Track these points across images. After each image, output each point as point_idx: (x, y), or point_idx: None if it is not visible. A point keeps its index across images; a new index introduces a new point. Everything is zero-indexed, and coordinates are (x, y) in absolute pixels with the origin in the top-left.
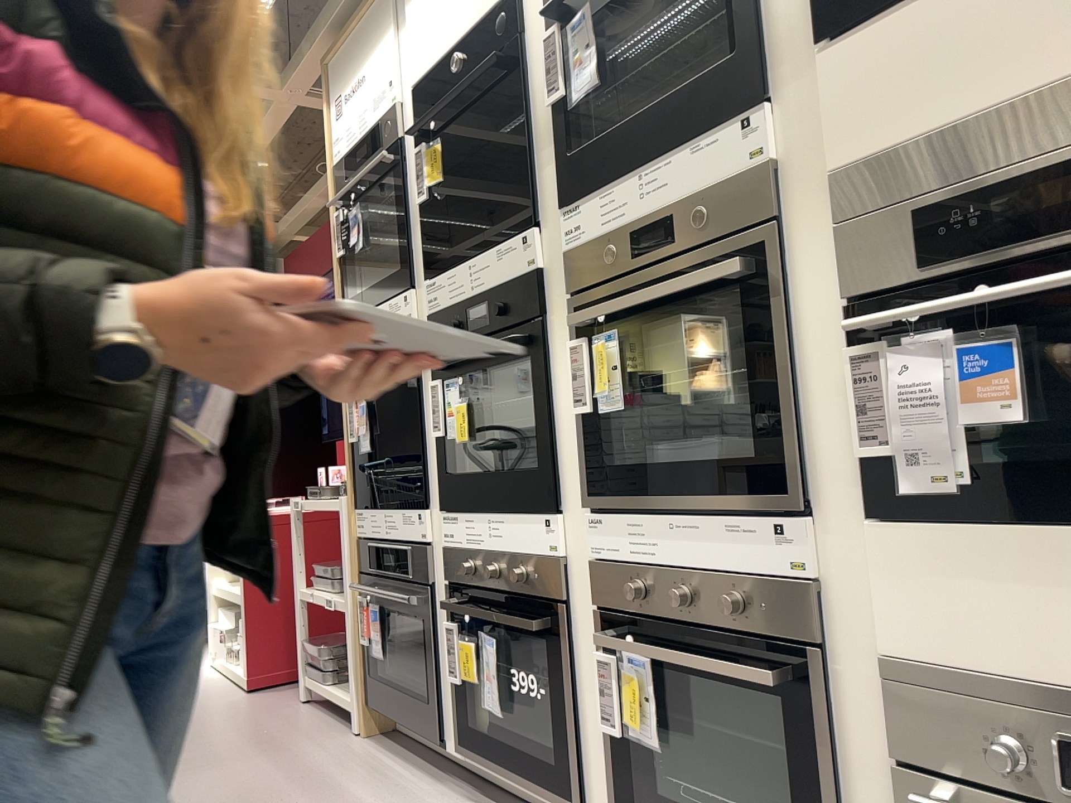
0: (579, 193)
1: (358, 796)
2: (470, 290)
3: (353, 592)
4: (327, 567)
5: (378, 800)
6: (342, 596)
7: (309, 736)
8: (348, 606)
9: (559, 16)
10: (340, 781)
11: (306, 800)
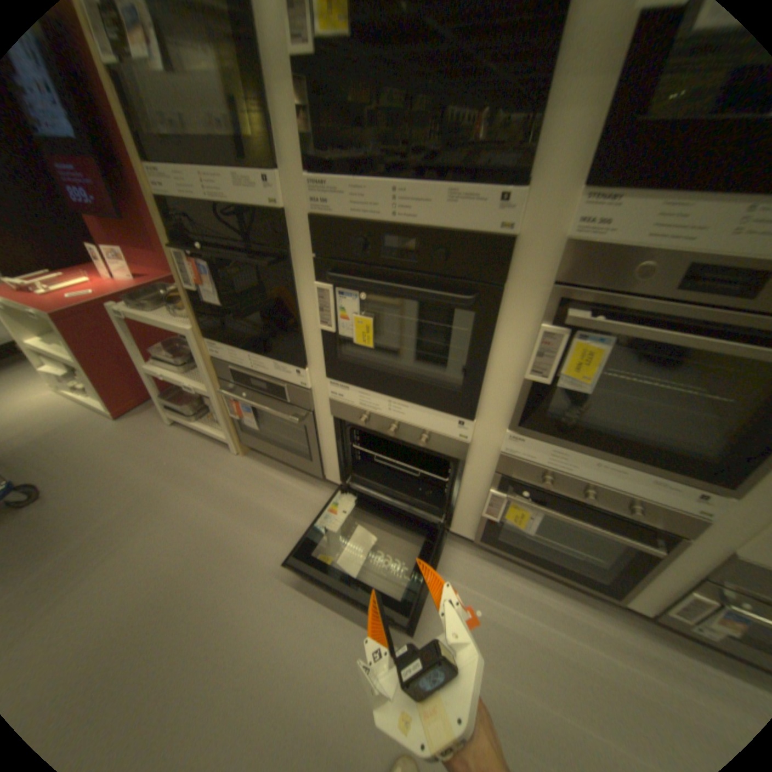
0: (635, 181)
1: (284, 515)
2: (393, 215)
3: (216, 389)
4: (162, 352)
5: (297, 515)
6: (196, 382)
7: (203, 463)
8: (214, 397)
9: None
10: (260, 504)
11: (252, 528)
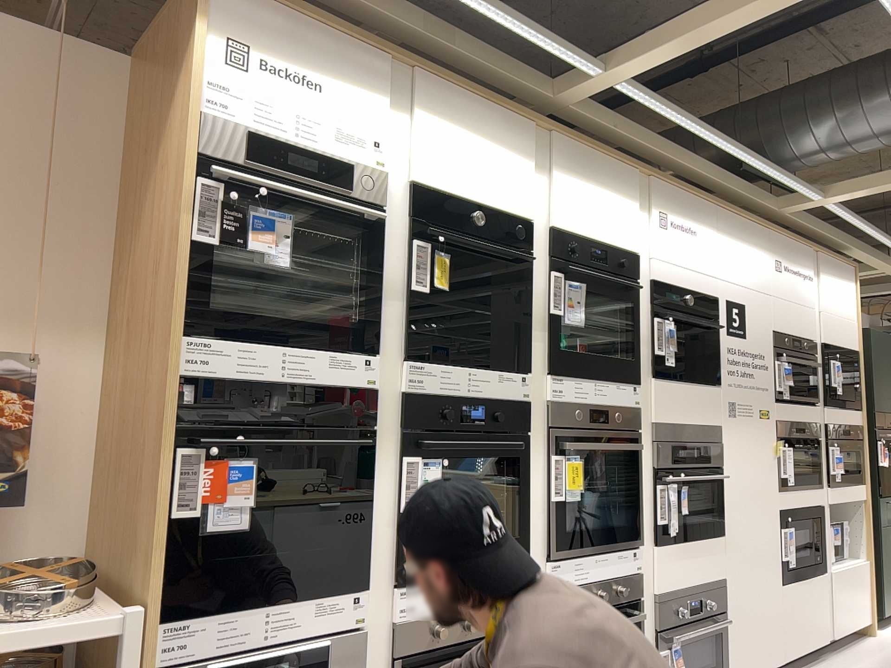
0: (560, 373)
1: None
2: (468, 390)
3: None
4: None
5: None
6: None
7: None
8: None
9: (565, 276)
10: None
11: None
